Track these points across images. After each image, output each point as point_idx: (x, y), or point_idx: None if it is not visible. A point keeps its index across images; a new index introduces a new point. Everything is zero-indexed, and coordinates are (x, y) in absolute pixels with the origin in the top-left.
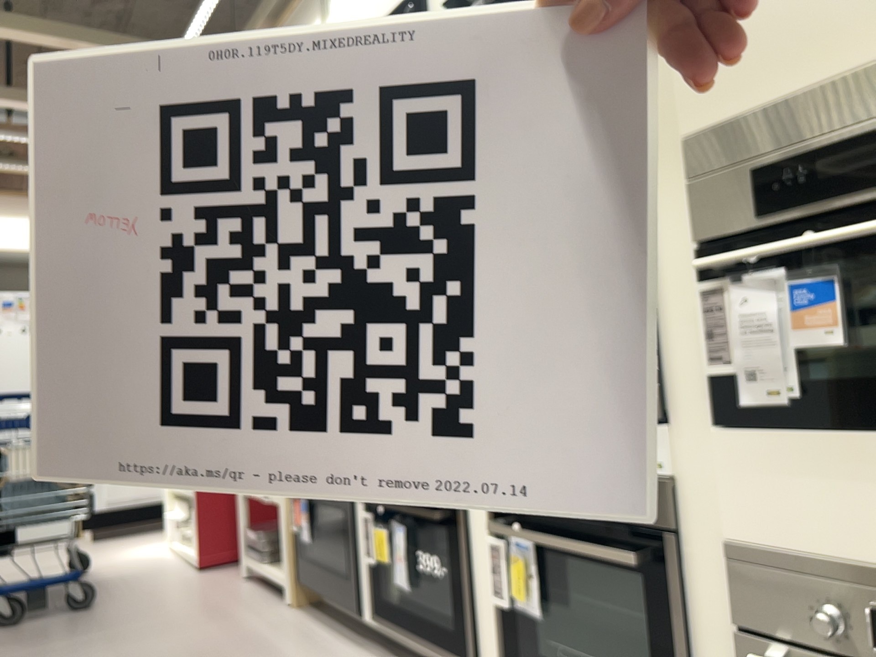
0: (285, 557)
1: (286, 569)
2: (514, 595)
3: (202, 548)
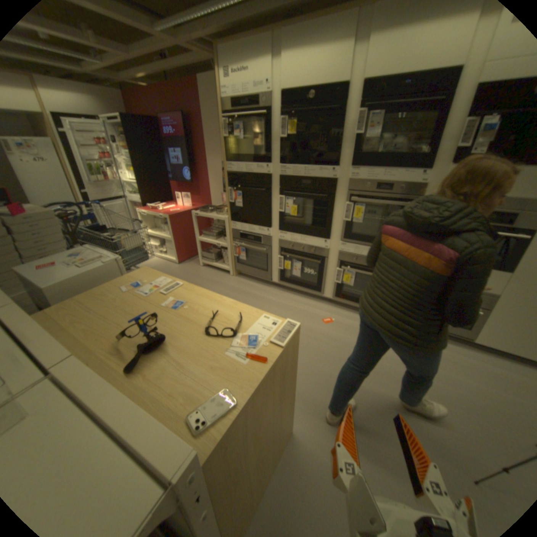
0: (230, 264)
1: (231, 267)
2: (343, 281)
3: (178, 258)
